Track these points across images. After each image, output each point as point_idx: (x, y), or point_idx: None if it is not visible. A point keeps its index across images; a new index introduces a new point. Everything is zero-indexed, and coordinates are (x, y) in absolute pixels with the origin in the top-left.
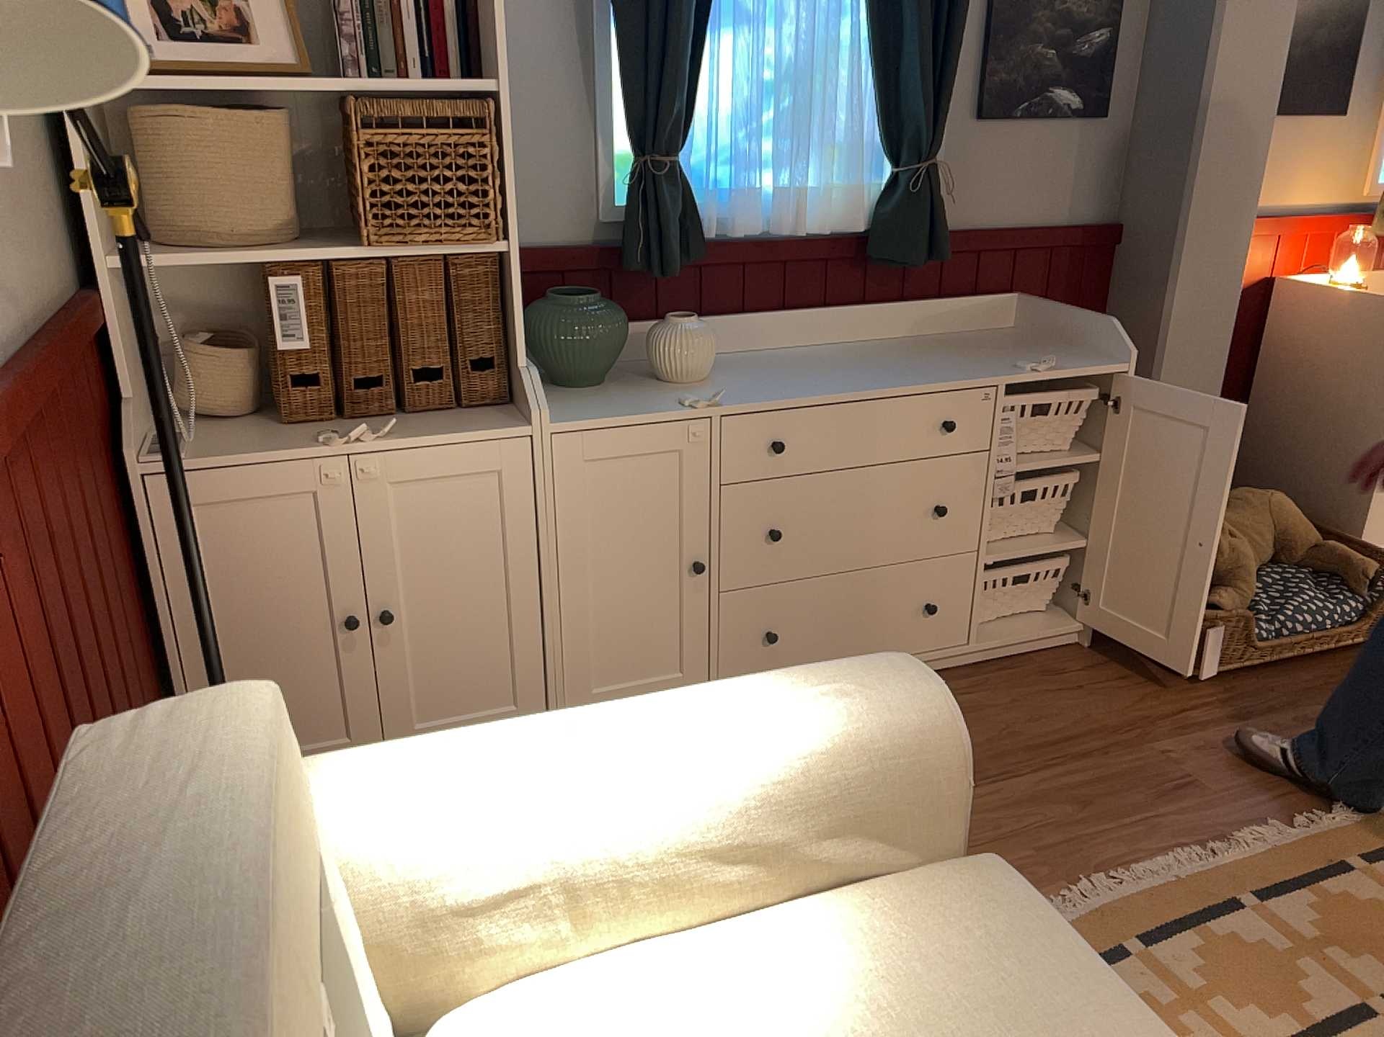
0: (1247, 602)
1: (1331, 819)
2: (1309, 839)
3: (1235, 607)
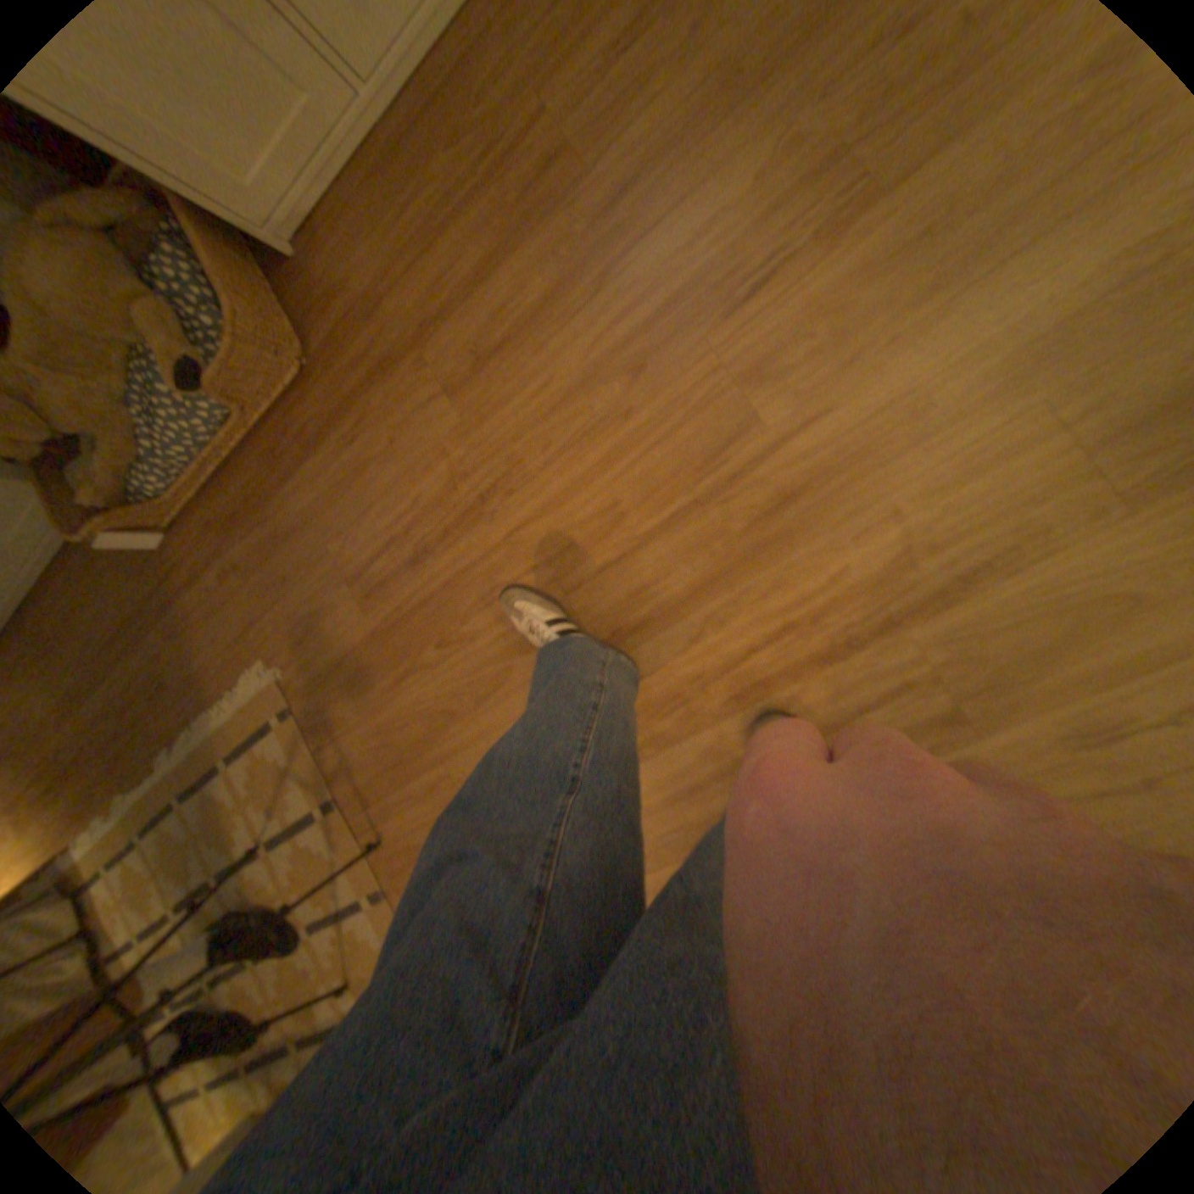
0: (124, 433)
1: (206, 716)
2: (197, 737)
3: (118, 449)
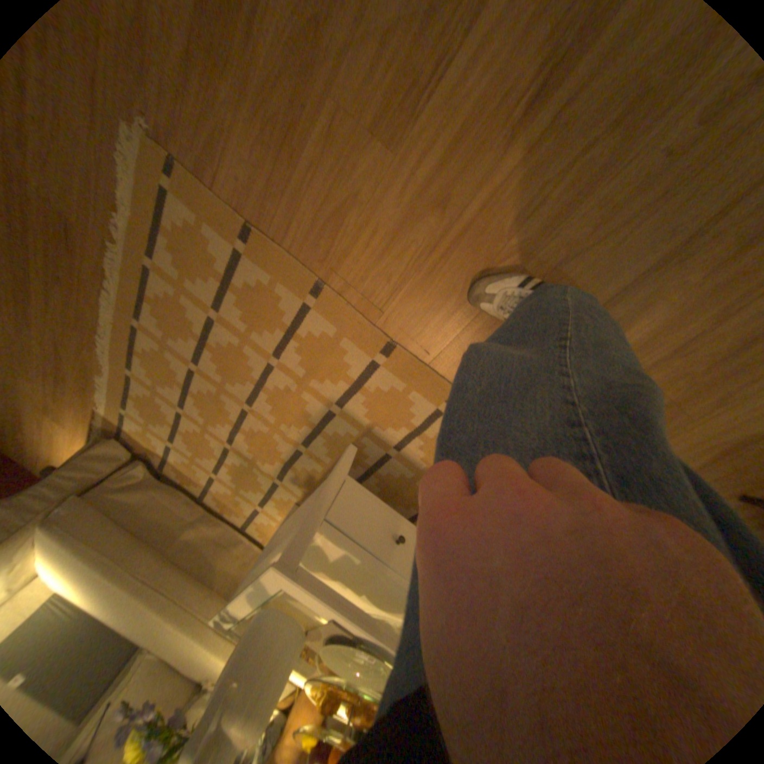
0: None
1: (116, 219)
2: (120, 248)
3: None
